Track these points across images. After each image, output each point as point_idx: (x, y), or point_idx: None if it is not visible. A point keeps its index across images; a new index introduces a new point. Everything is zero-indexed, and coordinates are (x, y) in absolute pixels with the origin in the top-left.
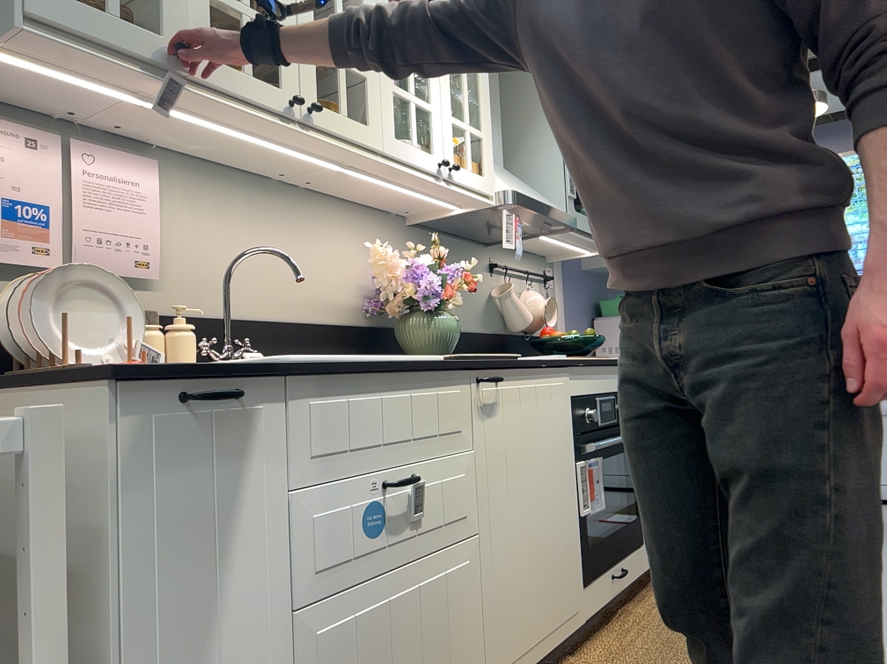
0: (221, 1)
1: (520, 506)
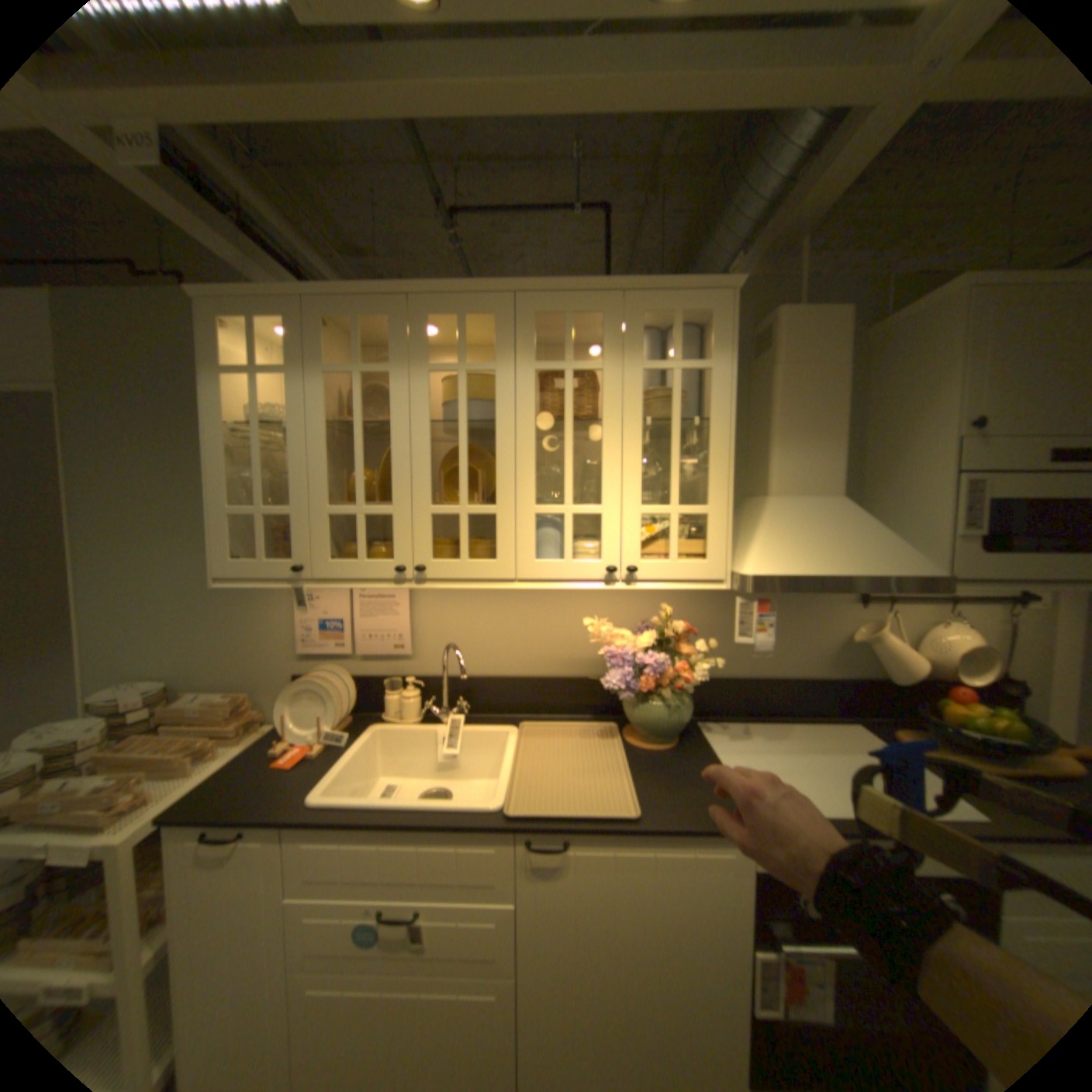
0: (338, 512)
1: (598, 972)
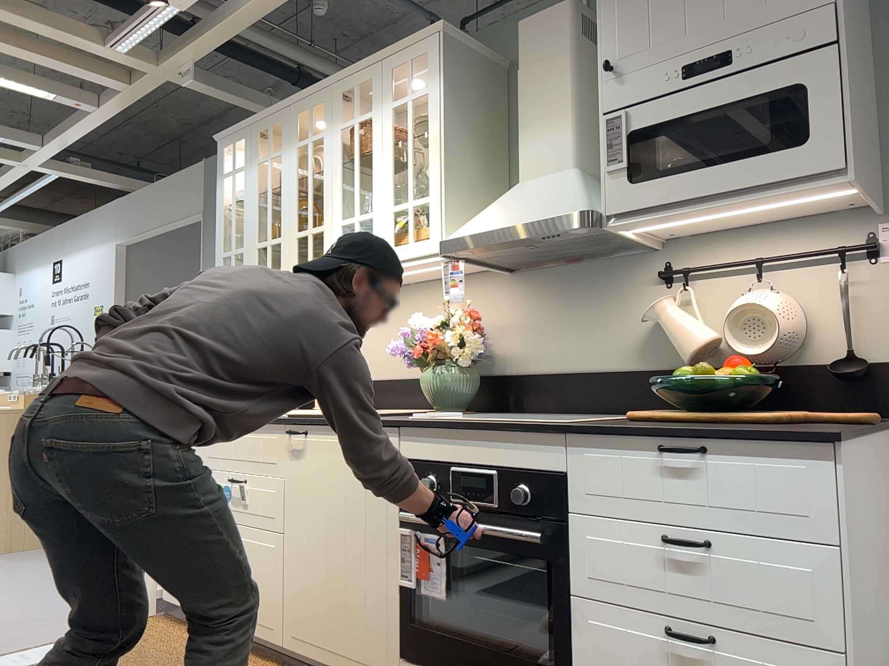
0: (260, 246)
1: (319, 533)
